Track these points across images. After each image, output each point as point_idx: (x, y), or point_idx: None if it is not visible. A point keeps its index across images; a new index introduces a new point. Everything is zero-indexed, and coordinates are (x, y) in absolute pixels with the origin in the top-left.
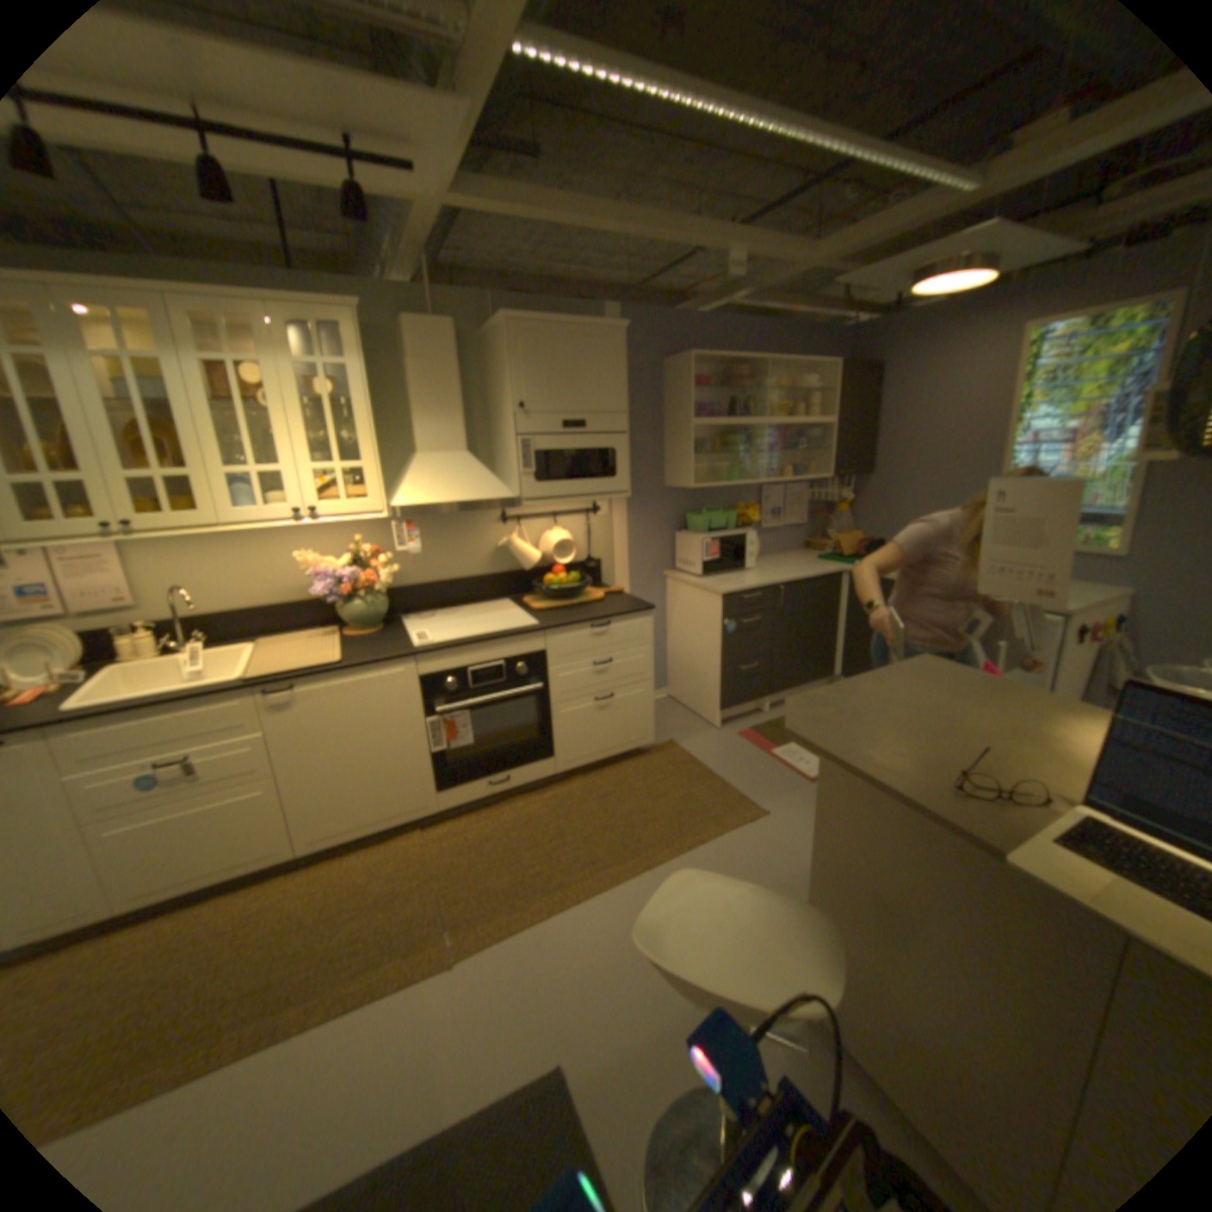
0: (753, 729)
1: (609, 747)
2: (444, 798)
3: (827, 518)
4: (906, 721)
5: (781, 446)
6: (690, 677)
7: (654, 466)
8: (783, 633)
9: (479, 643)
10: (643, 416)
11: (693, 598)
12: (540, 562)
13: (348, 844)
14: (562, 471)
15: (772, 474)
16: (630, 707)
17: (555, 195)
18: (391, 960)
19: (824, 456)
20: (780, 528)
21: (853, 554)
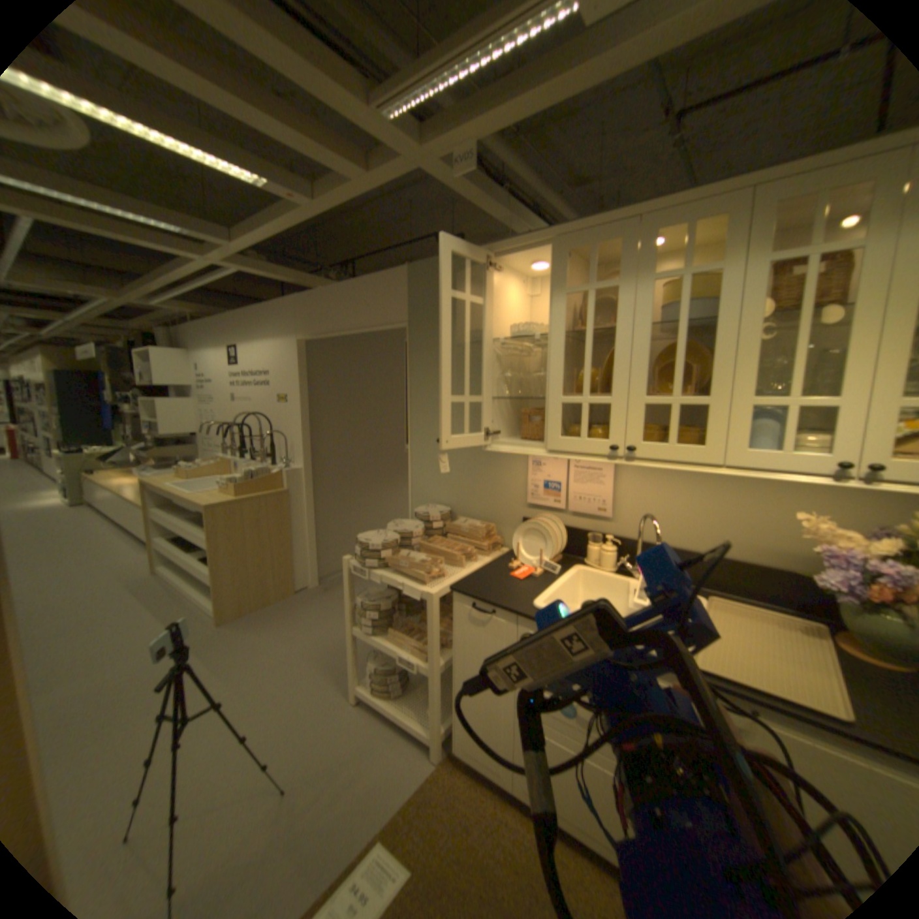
0: None
1: None
2: None
3: None
4: None
5: None
6: None
7: None
8: None
9: None
10: None
11: None
12: None
13: None
14: None
15: None
16: None
17: None
18: None
19: None
20: None
21: None
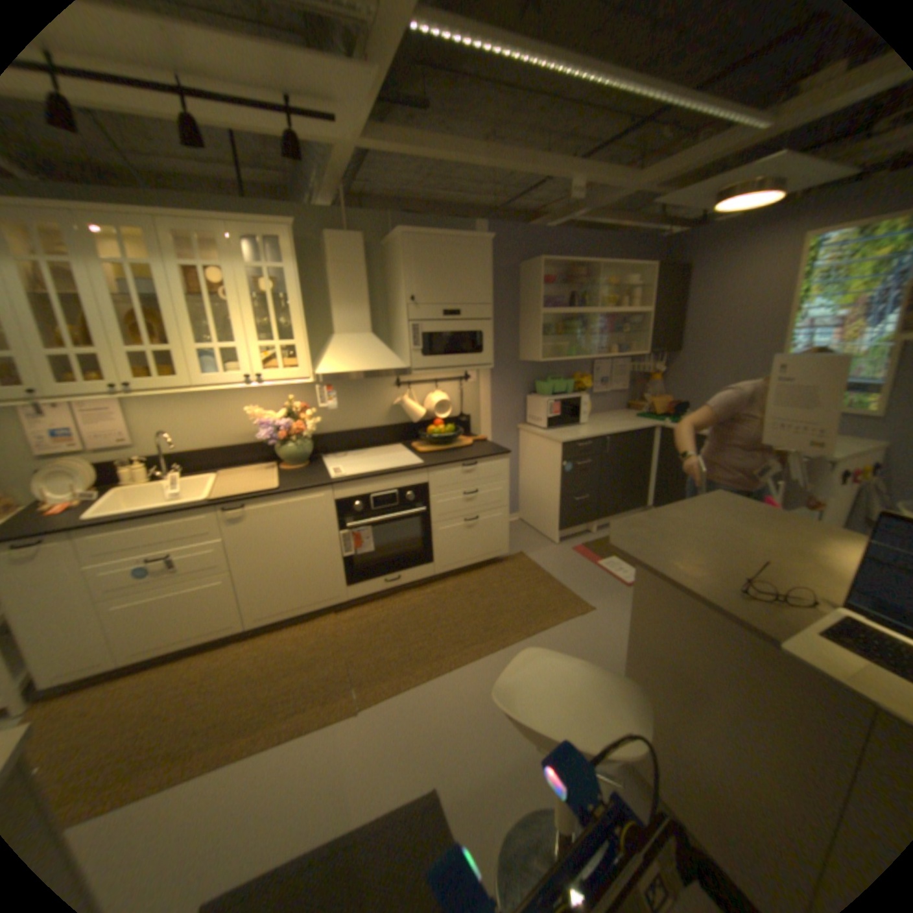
0: (584, 545)
1: (474, 556)
2: (351, 591)
3: (644, 385)
4: (703, 541)
5: (609, 330)
6: (536, 505)
7: (511, 345)
8: (608, 473)
9: (379, 477)
10: (503, 306)
11: (540, 445)
12: (424, 416)
13: (282, 622)
14: (442, 348)
15: (602, 351)
16: (491, 526)
17: (440, 138)
18: (312, 707)
19: (643, 338)
20: (607, 392)
21: (664, 413)
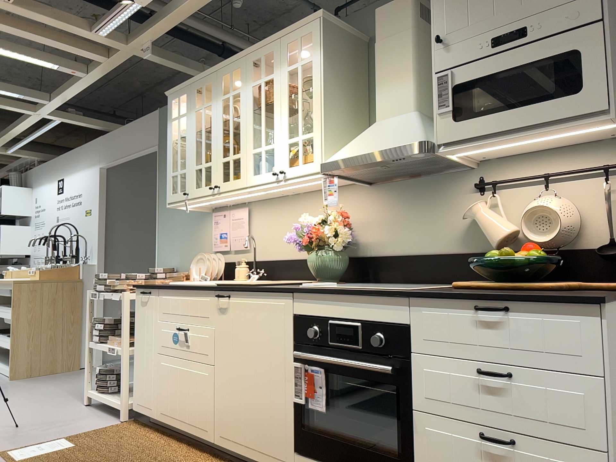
0: None
1: None
2: (300, 461)
3: None
4: None
5: None
6: None
7: None
8: None
9: (339, 291)
10: None
11: None
12: (507, 233)
13: (239, 454)
14: (495, 99)
15: None
16: None
17: None
18: None
19: None
20: None
21: None
